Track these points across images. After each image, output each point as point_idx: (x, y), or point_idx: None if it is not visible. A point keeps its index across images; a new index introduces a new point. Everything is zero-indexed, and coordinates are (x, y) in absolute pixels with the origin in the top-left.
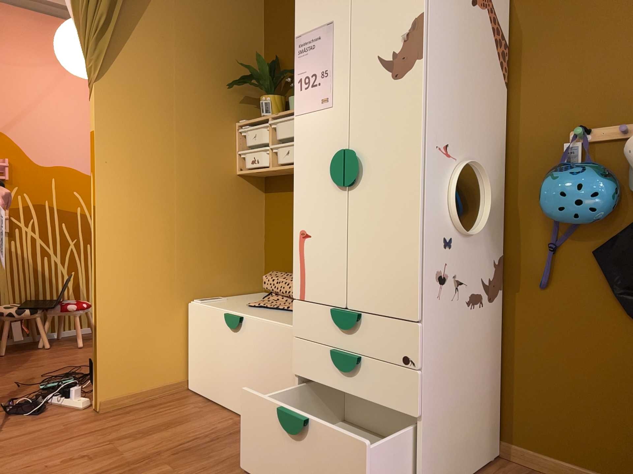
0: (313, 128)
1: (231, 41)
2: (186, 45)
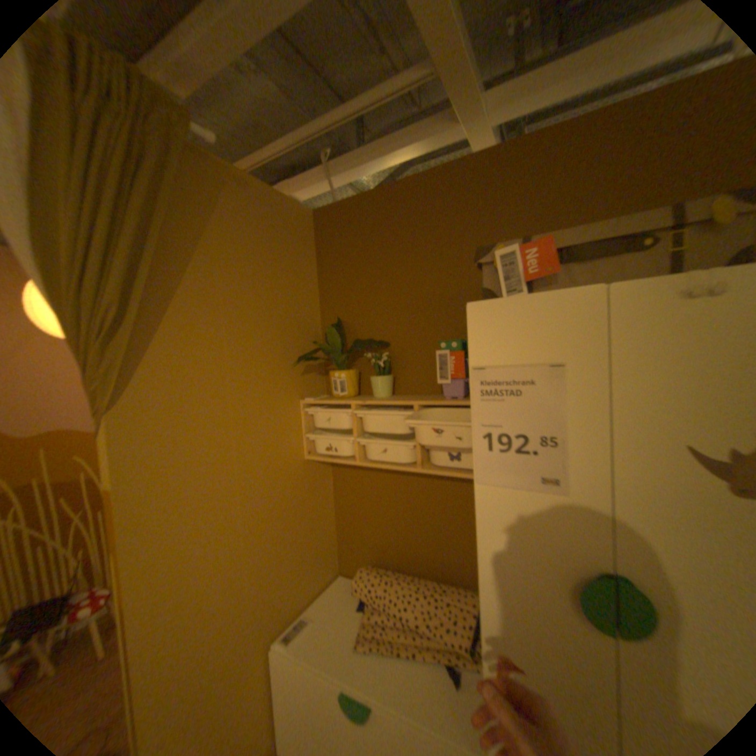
0: (521, 513)
1: (287, 304)
2: (238, 320)
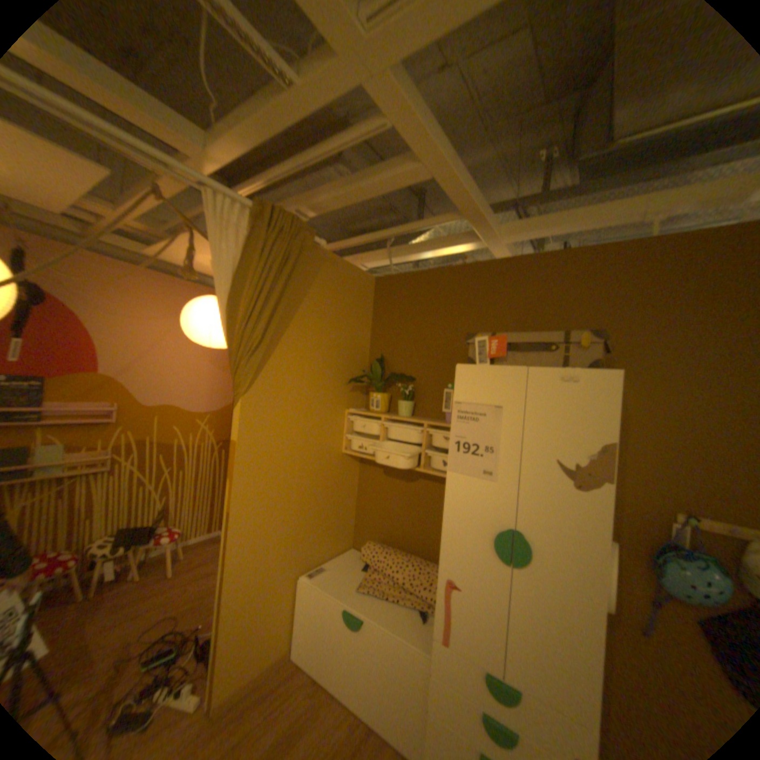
0: (470, 492)
1: (348, 342)
2: (316, 350)
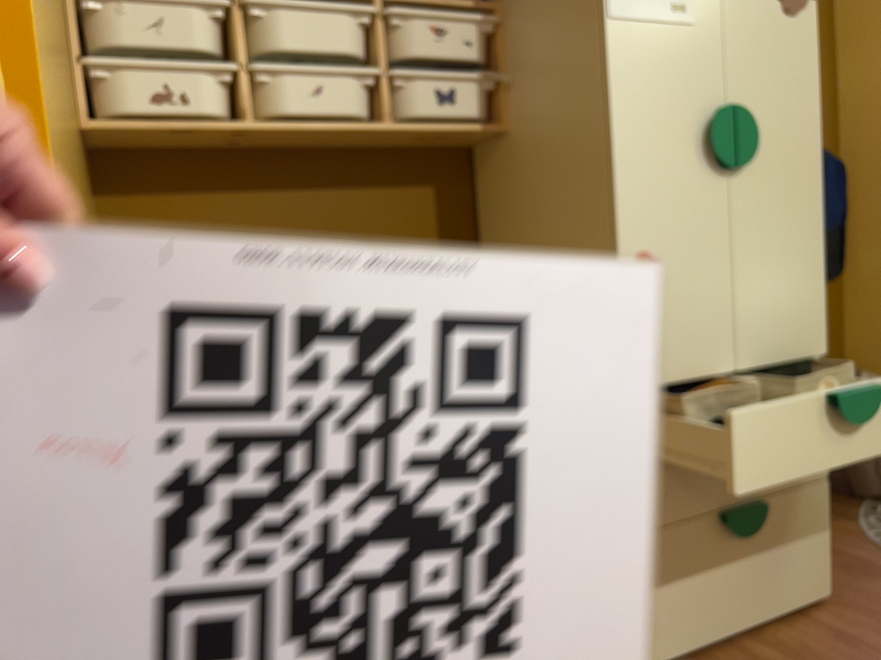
0: (656, 53)
1: None
2: None
